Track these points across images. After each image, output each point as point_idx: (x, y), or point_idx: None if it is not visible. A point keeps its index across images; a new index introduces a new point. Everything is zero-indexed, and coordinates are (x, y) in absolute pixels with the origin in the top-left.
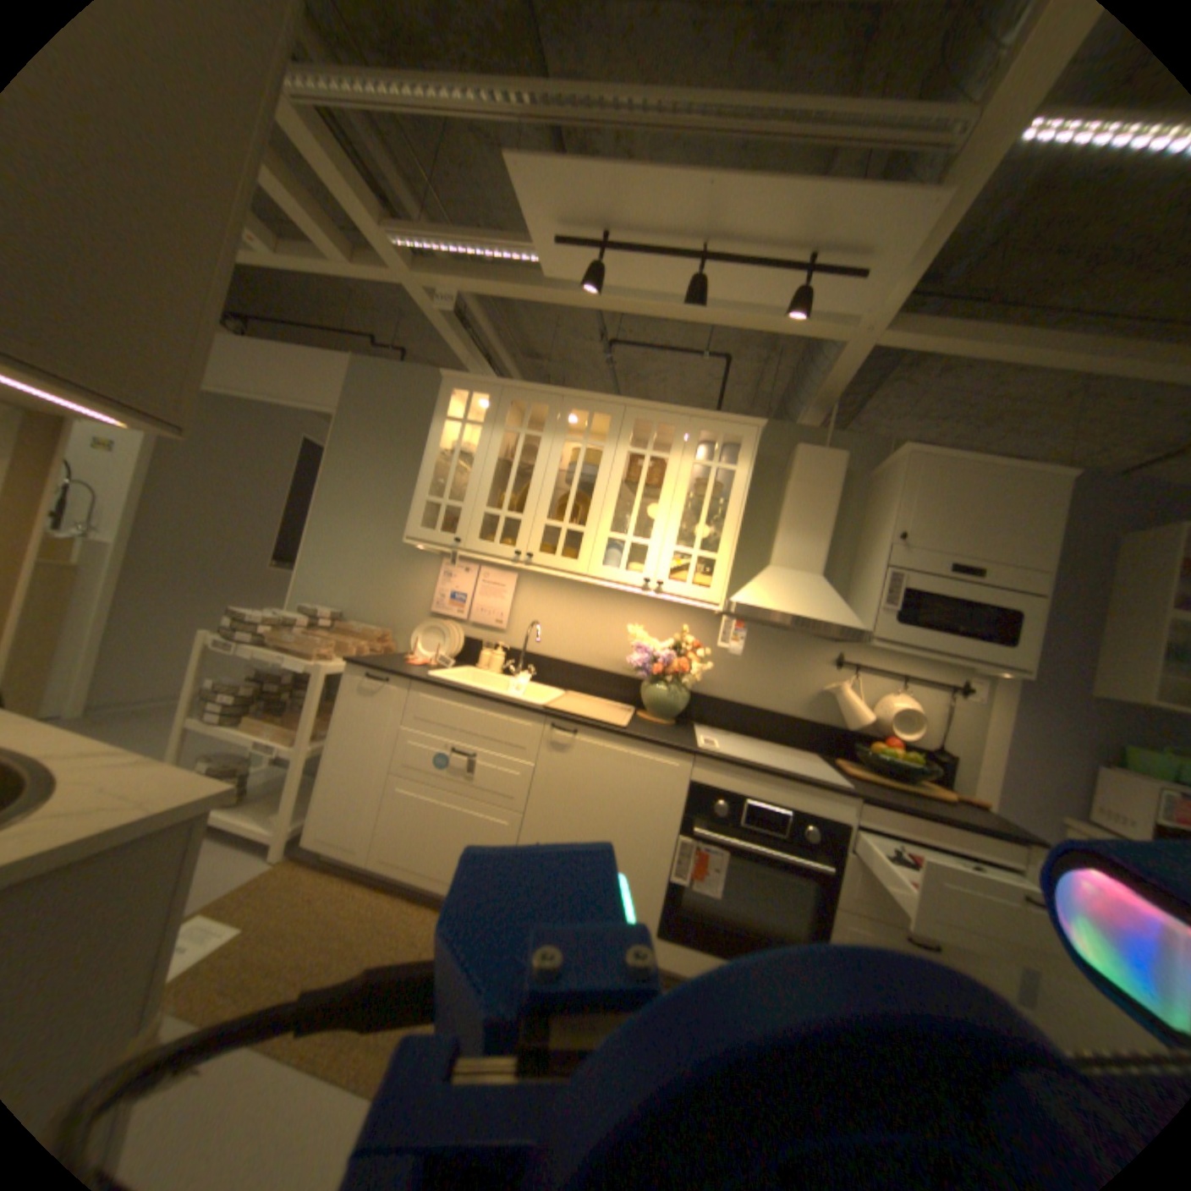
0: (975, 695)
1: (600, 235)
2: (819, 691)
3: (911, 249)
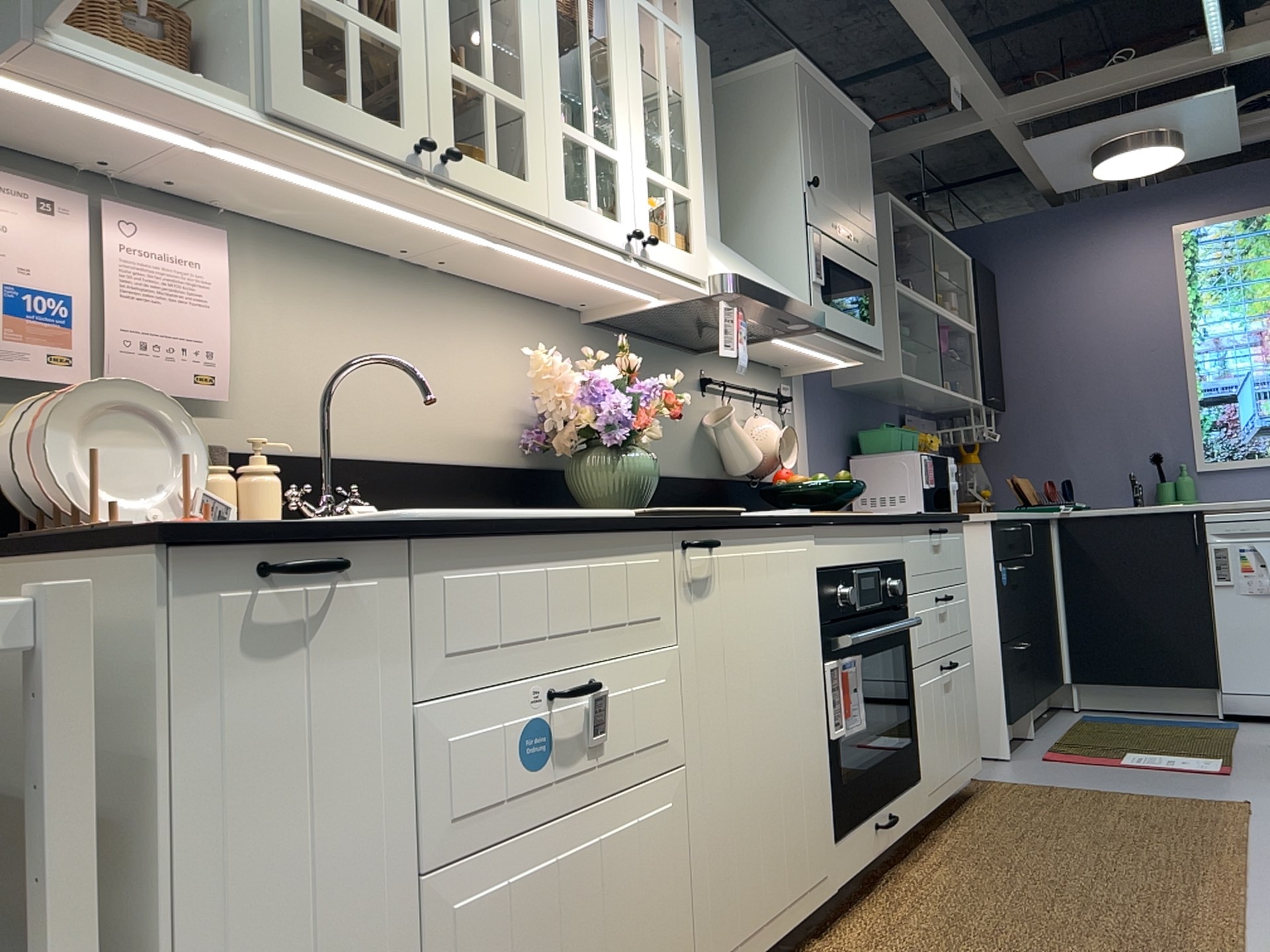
0: (789, 403)
1: None
2: (699, 429)
3: None
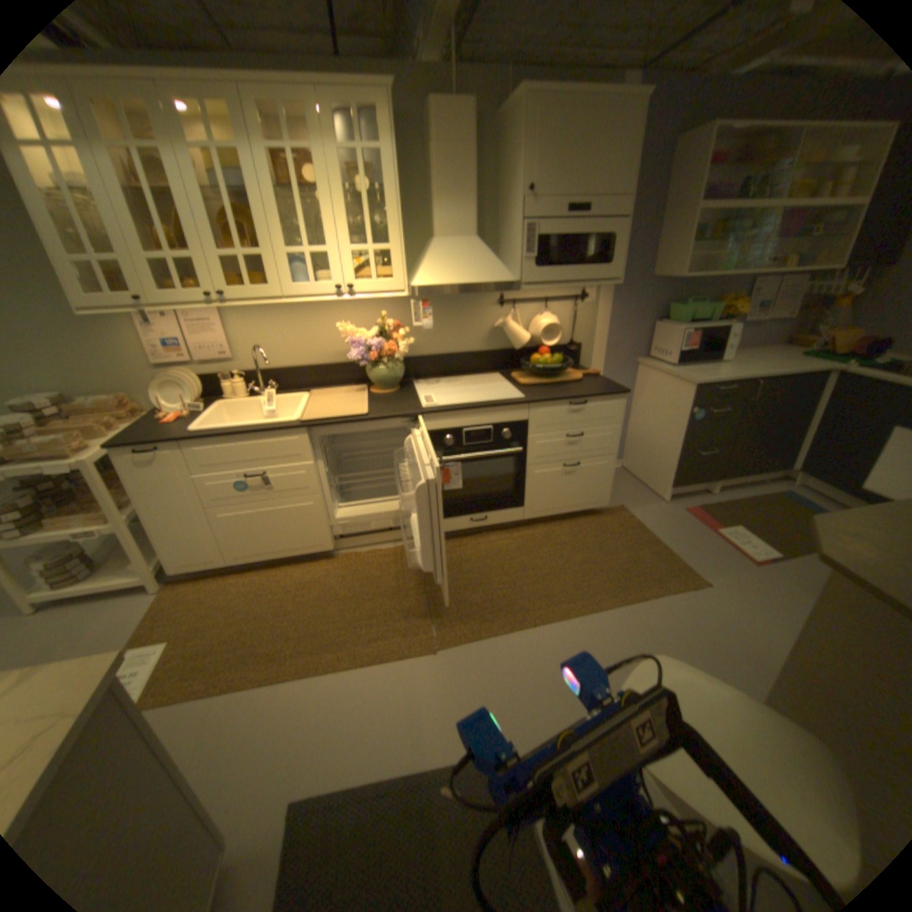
0: (589, 298)
1: None
2: (492, 328)
3: None
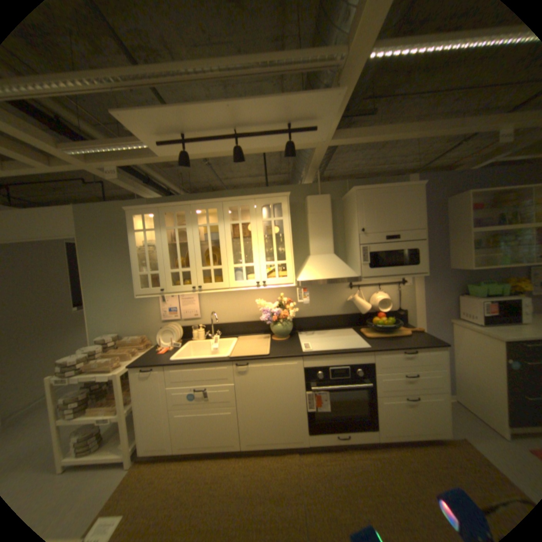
0: (408, 283)
1: (180, 137)
2: (346, 301)
3: (335, 114)
